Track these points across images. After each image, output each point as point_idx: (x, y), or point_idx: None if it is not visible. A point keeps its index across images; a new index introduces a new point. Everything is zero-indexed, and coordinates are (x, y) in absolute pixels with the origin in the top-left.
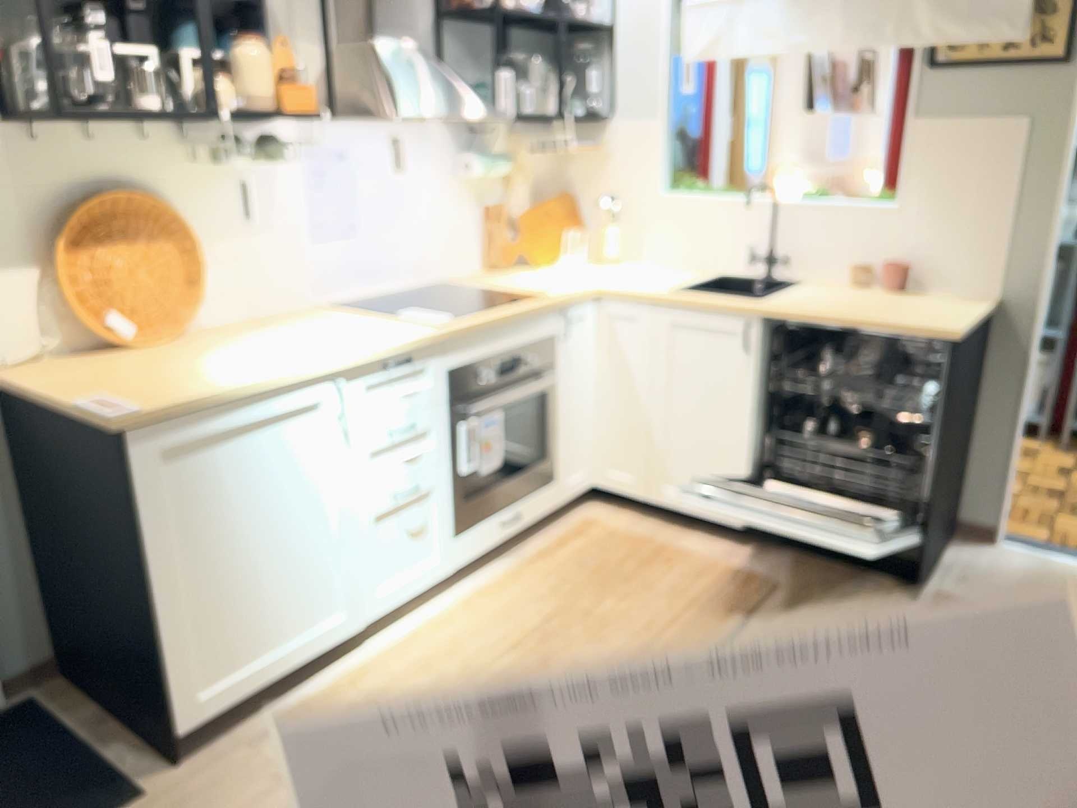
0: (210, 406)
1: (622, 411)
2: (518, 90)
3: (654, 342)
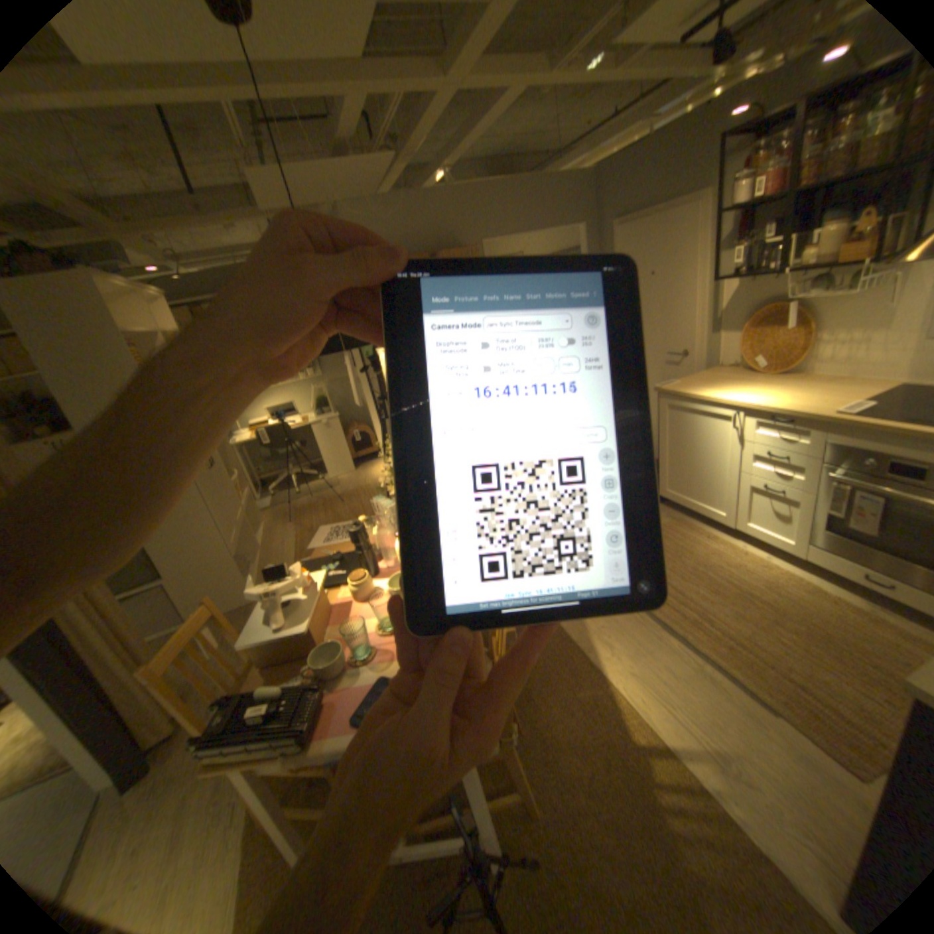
0: (682, 397)
1: None
2: None
3: None
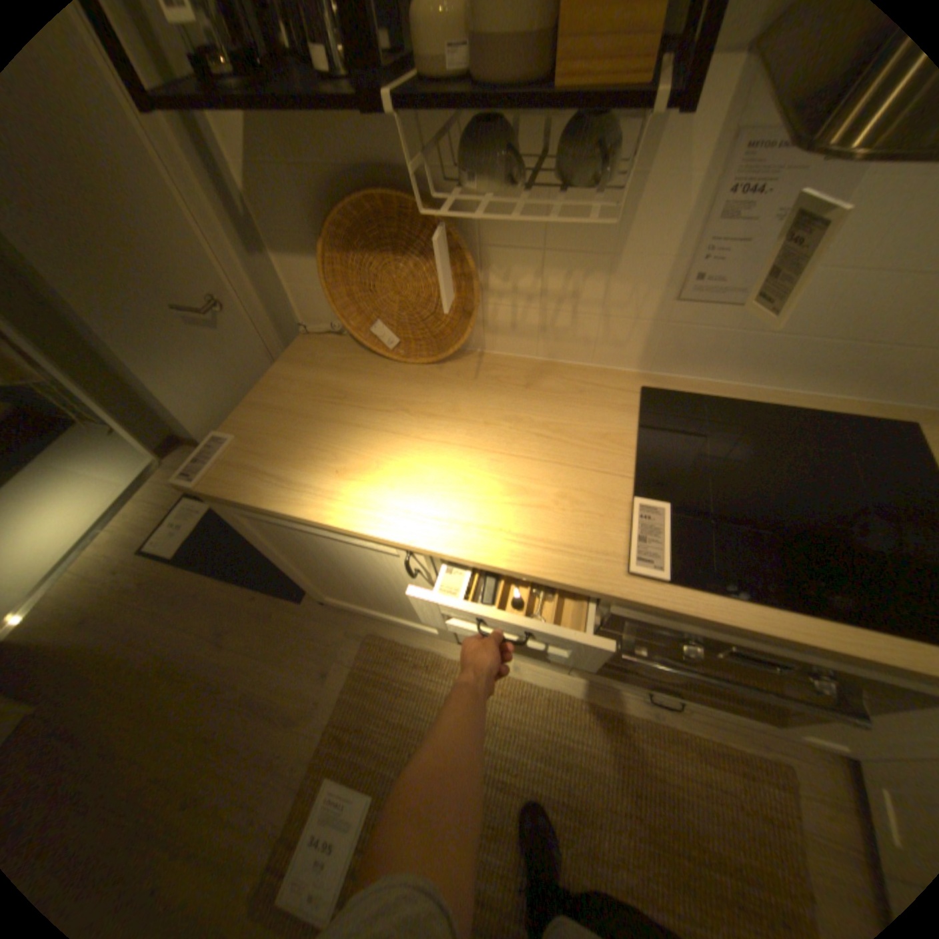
0: (261, 510)
1: None
2: None
3: None
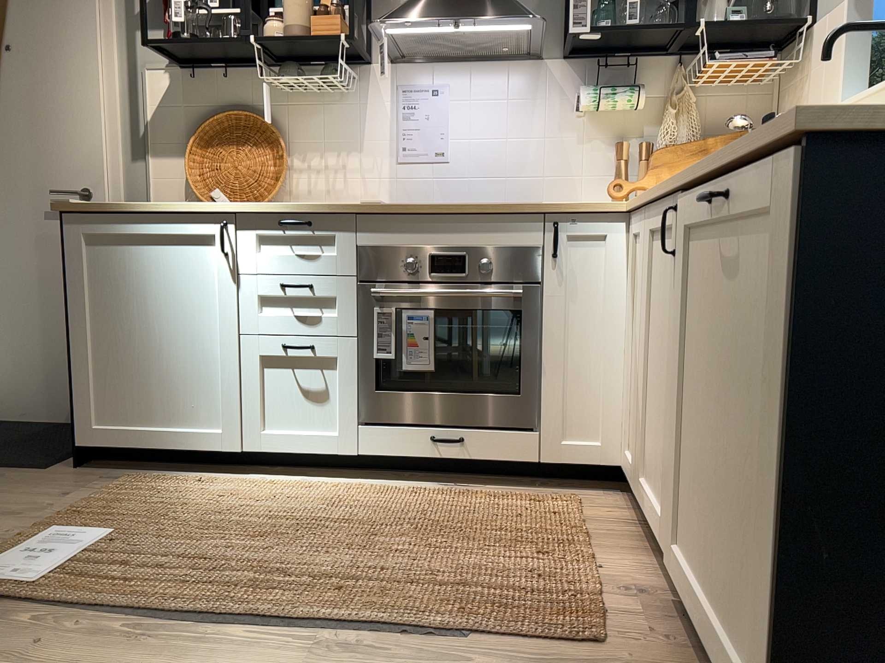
0: (119, 213)
1: (637, 366)
2: (647, 12)
3: (646, 265)
